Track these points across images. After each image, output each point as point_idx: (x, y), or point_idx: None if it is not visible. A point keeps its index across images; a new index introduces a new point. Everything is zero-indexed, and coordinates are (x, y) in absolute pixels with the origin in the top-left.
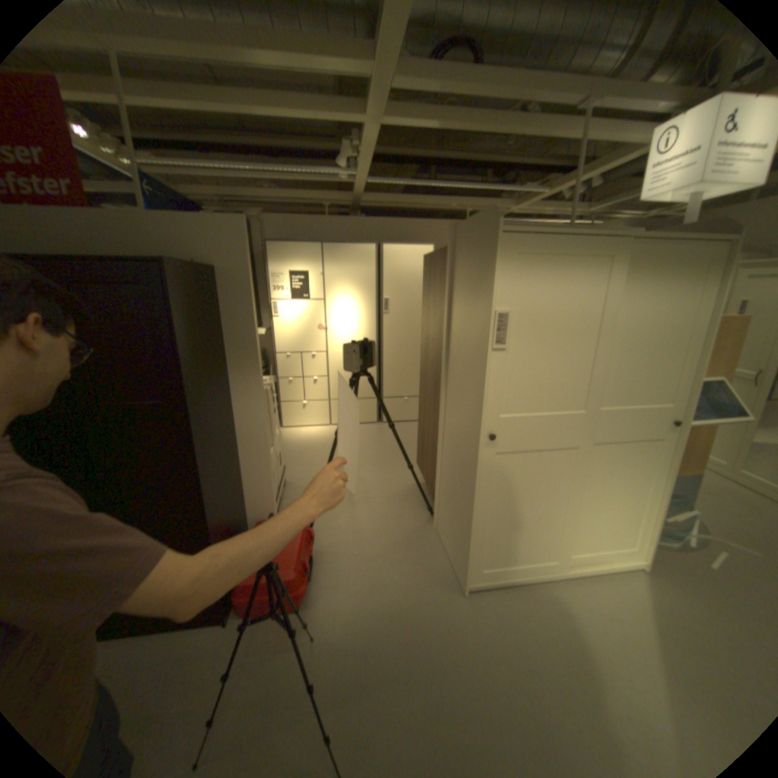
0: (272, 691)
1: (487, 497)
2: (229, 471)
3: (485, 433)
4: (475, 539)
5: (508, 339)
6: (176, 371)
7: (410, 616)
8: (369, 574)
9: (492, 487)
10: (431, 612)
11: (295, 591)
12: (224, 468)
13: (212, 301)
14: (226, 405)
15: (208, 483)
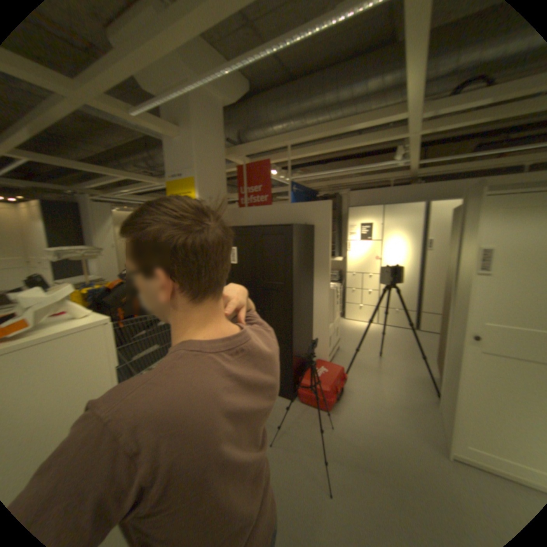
0: (308, 439)
1: (473, 385)
2: (307, 325)
3: (471, 334)
4: (461, 416)
5: (494, 268)
6: (291, 271)
7: (400, 450)
8: (378, 415)
9: (479, 379)
10: (417, 456)
11: (329, 399)
12: (305, 323)
13: (311, 241)
14: (311, 292)
15: (297, 326)
